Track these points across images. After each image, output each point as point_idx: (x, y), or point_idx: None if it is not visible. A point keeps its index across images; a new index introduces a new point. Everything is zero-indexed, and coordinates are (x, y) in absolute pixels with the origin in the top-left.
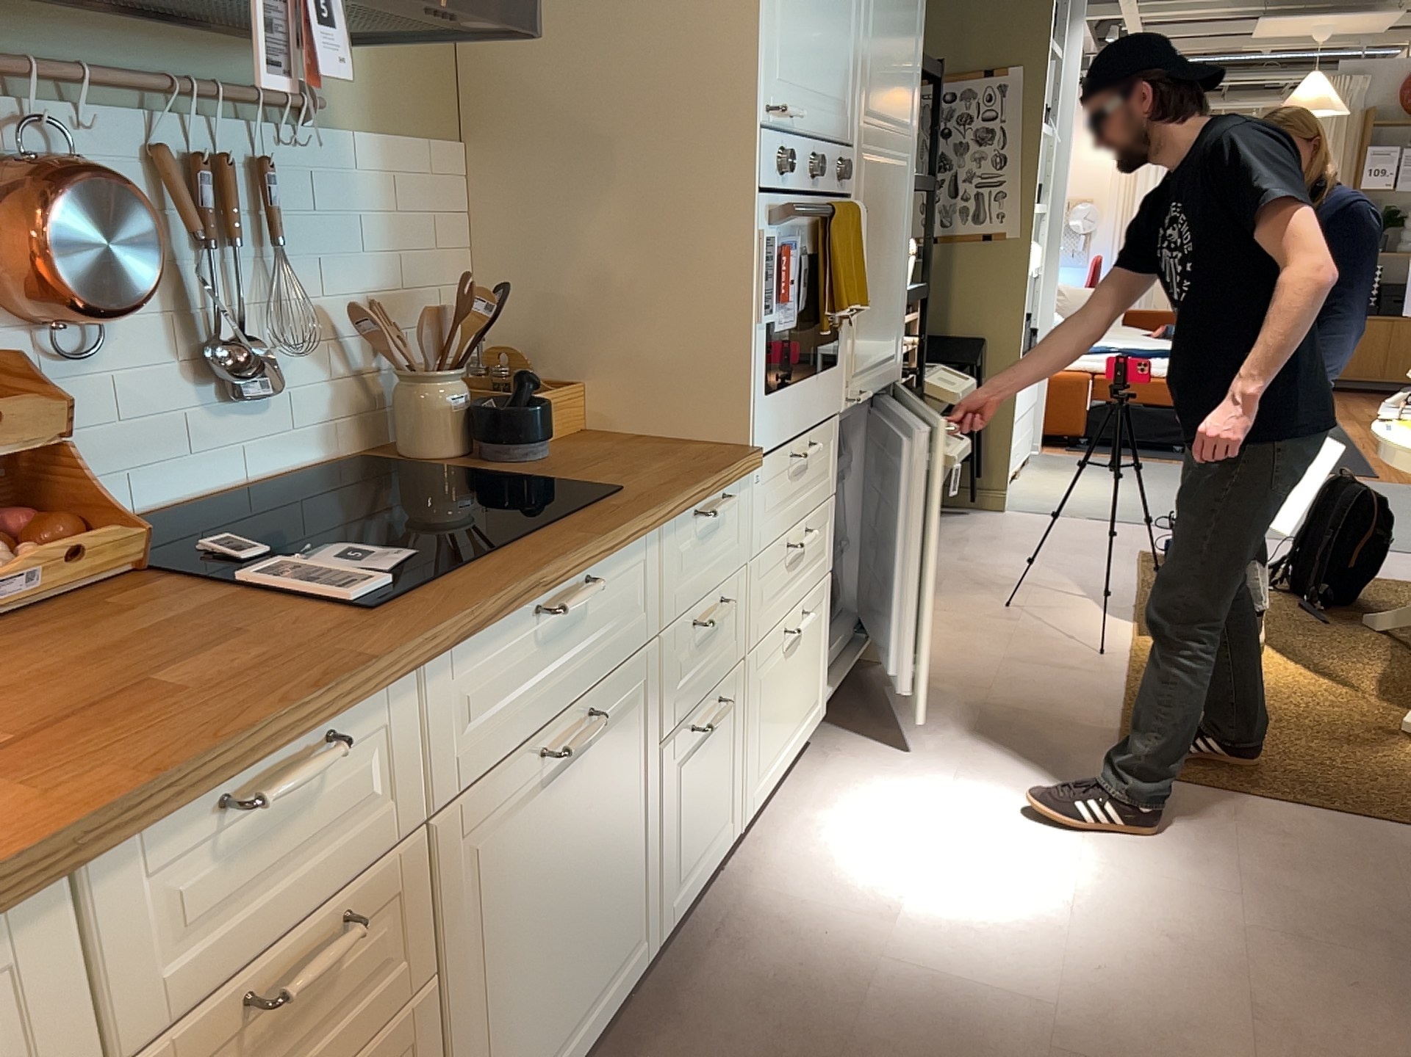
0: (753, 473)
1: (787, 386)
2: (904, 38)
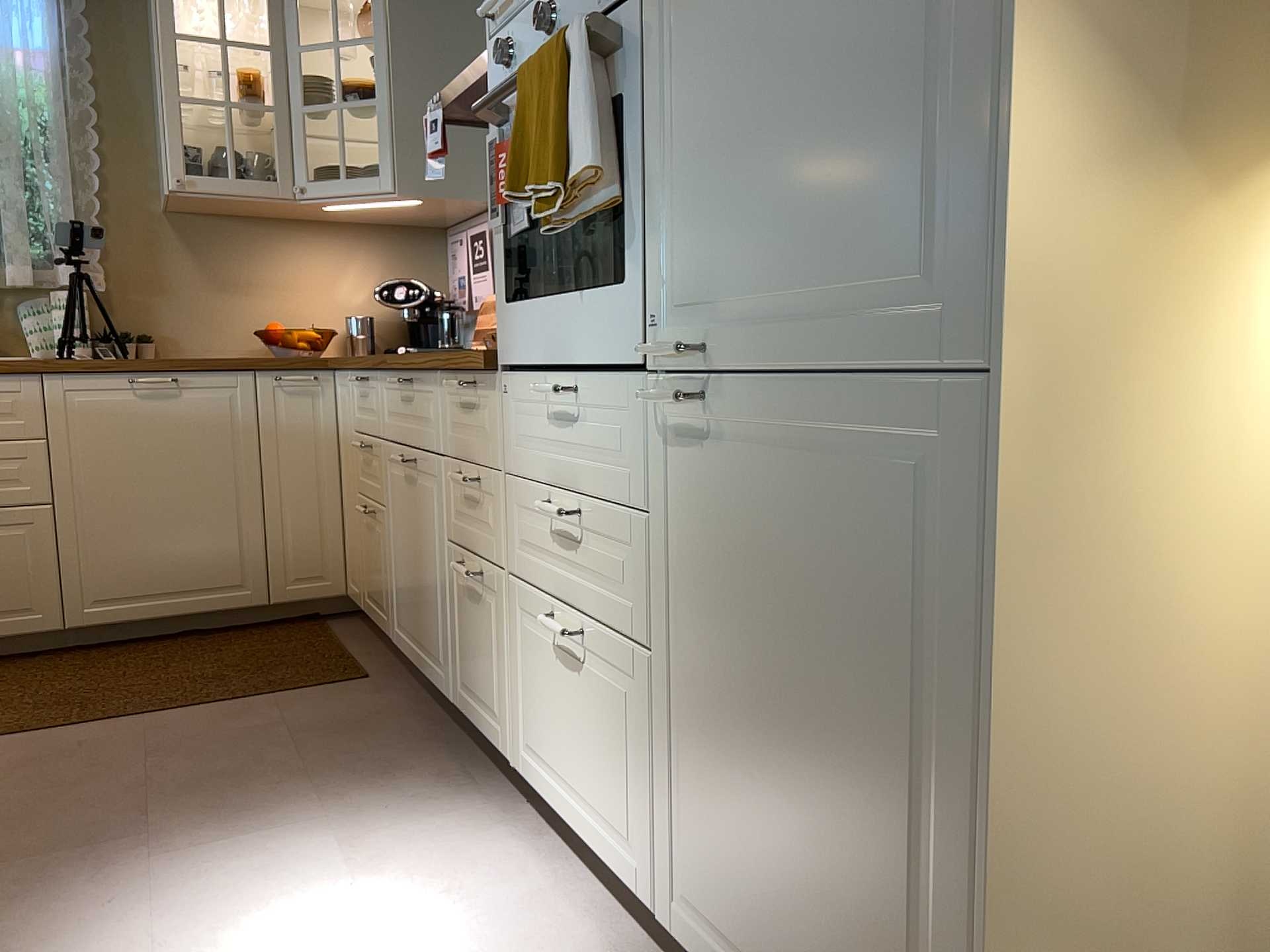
0: (503, 382)
1: (541, 300)
2: None
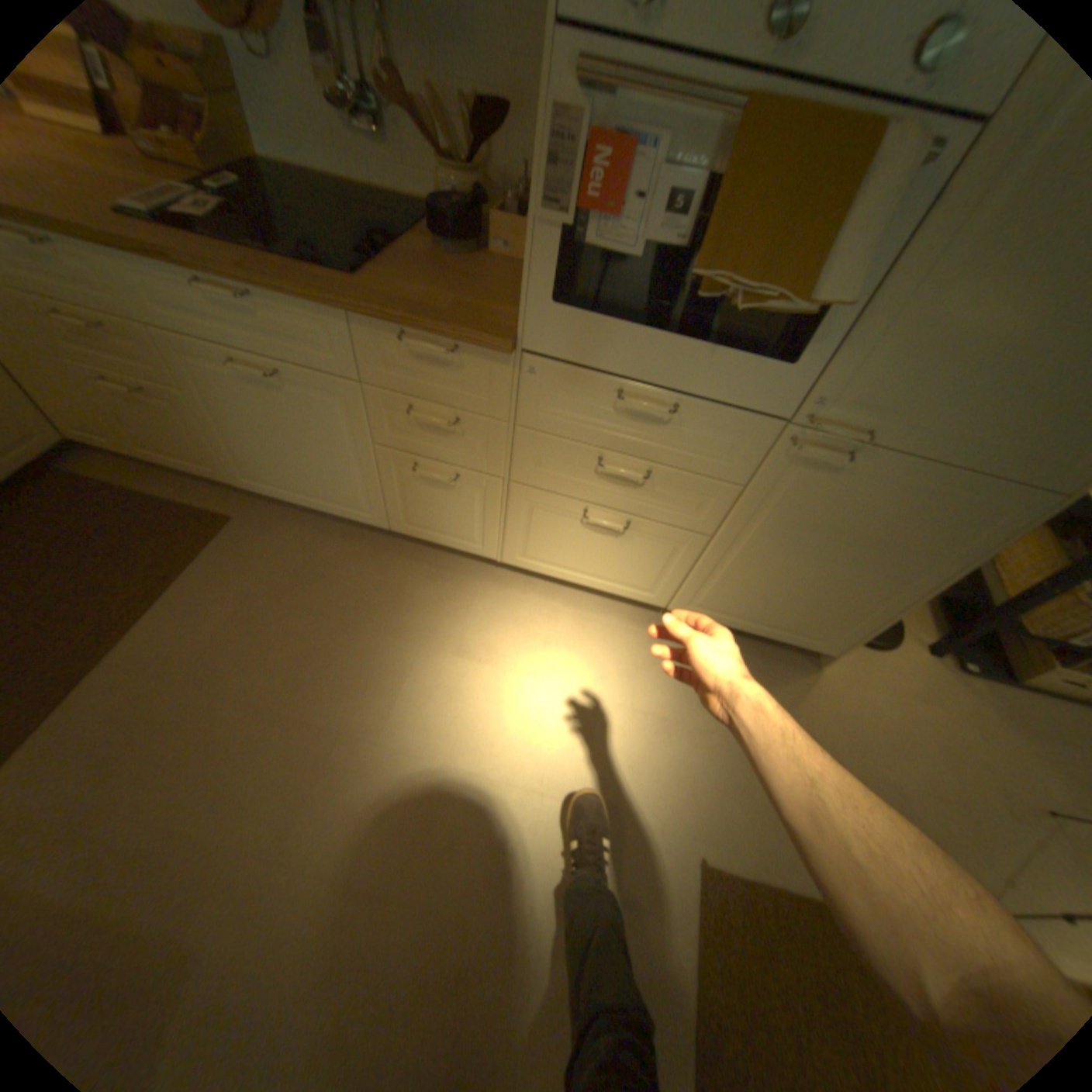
0: (523, 362)
1: (621, 320)
2: None
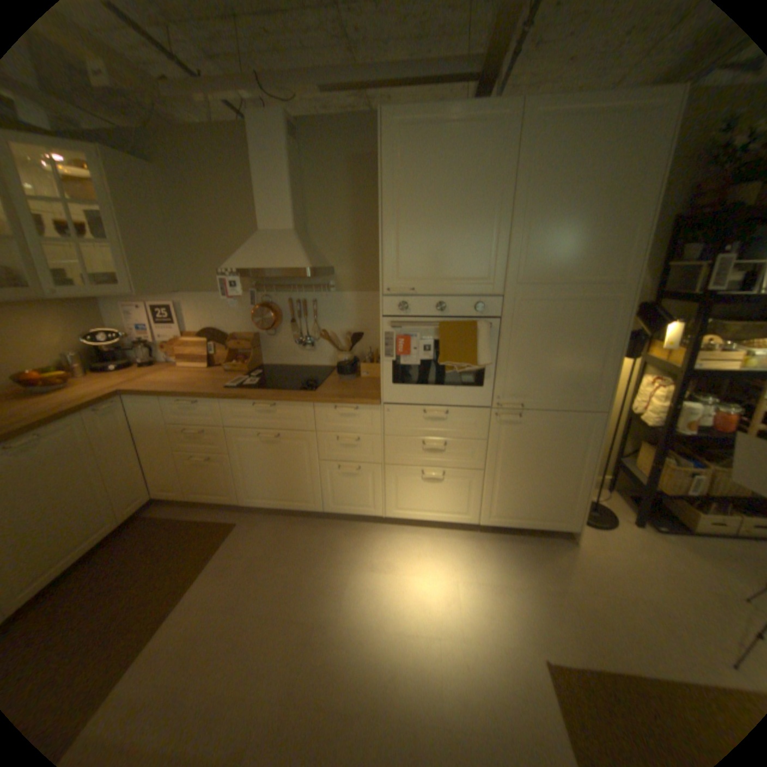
0: (384, 408)
1: (417, 385)
2: (597, 230)
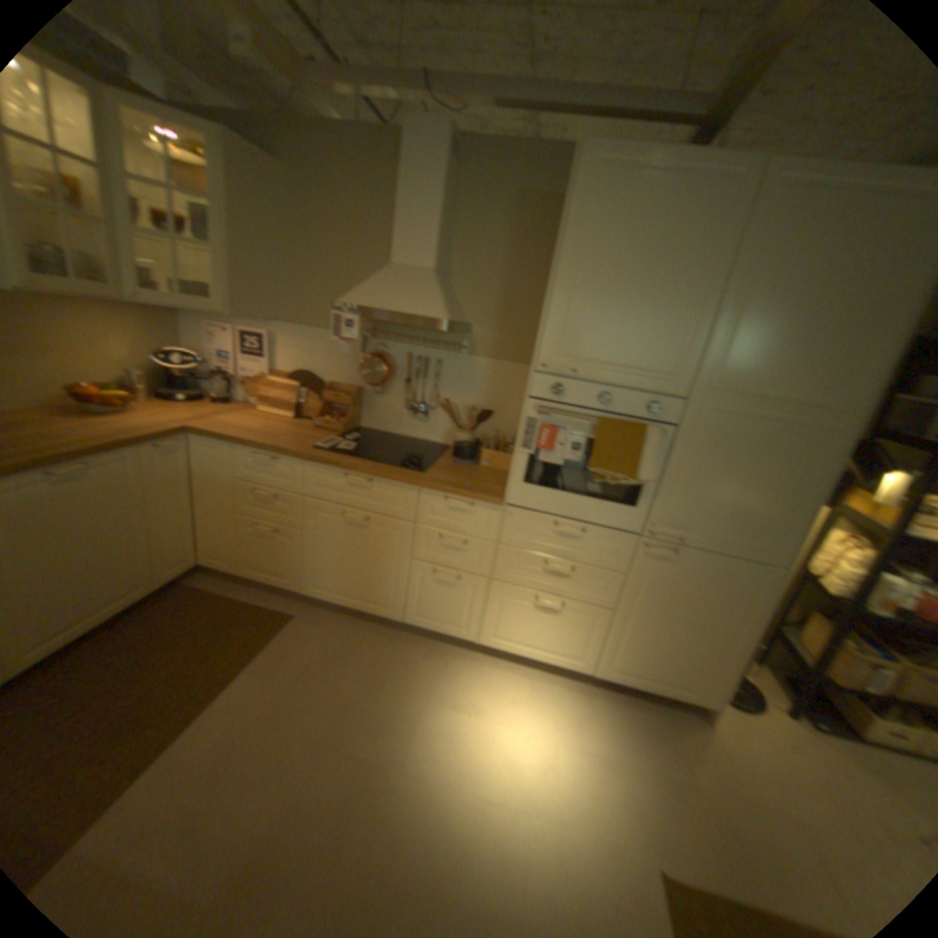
0: (504, 509)
1: (552, 489)
2: (825, 339)
